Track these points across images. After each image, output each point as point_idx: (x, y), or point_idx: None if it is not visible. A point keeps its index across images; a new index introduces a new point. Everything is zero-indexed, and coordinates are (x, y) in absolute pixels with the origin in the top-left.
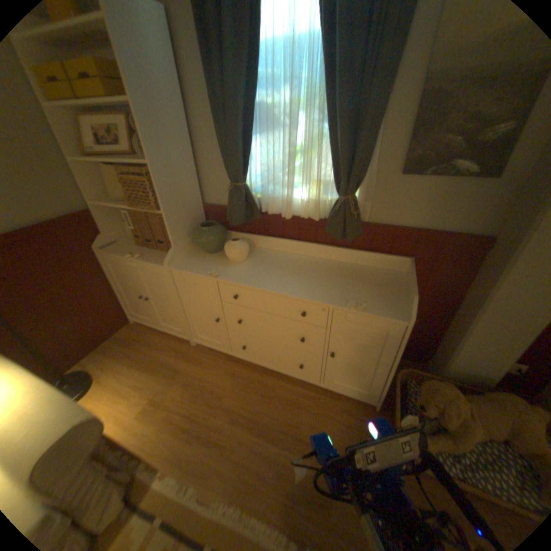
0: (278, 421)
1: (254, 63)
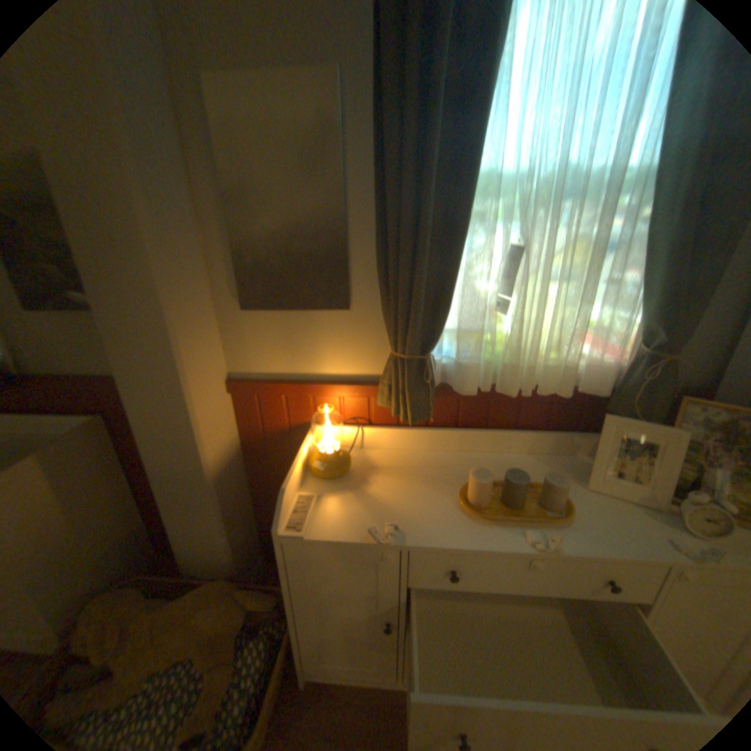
0: None
1: None
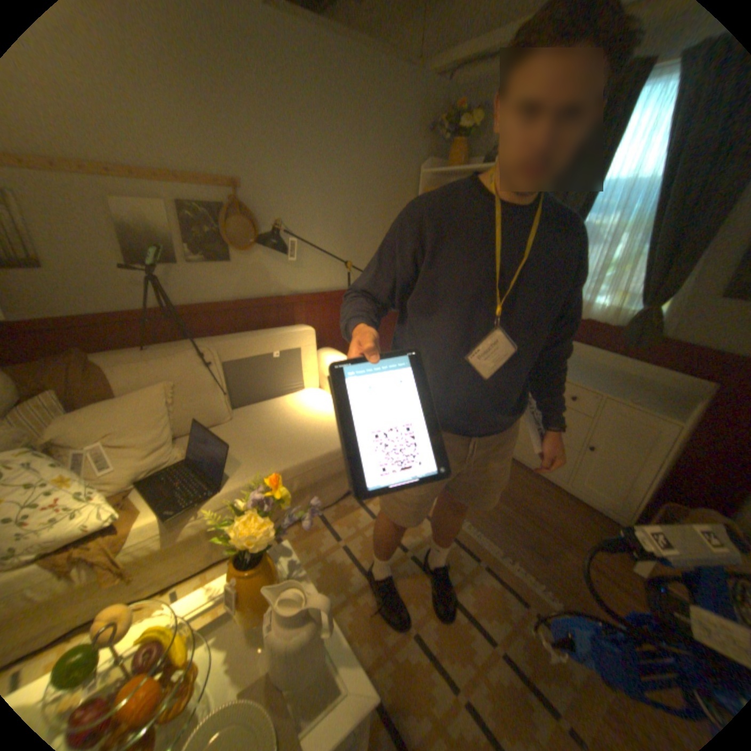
0: (515, 495)
1: (592, 196)
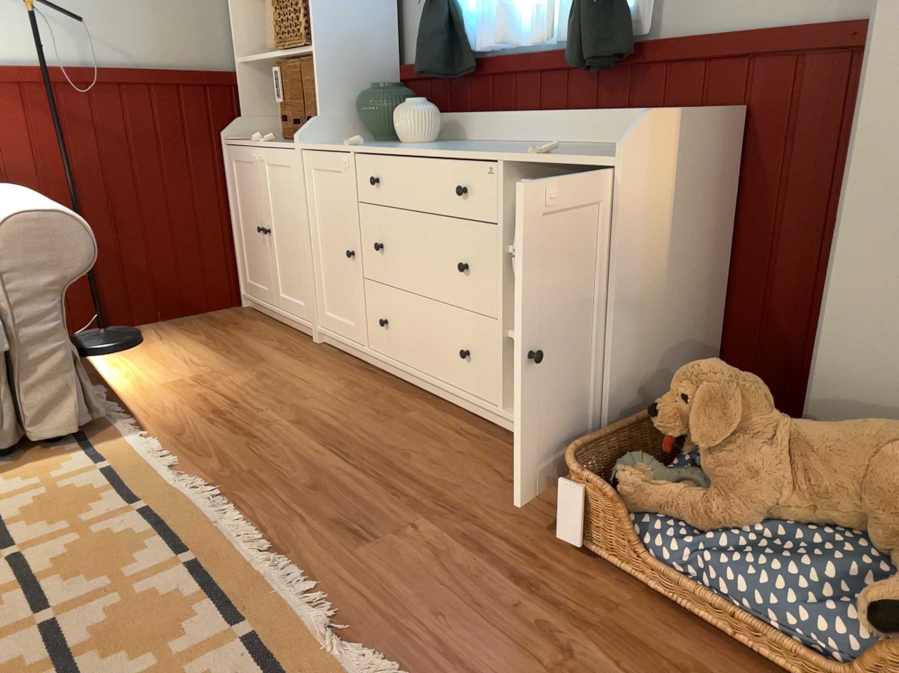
0: (376, 442)
1: None
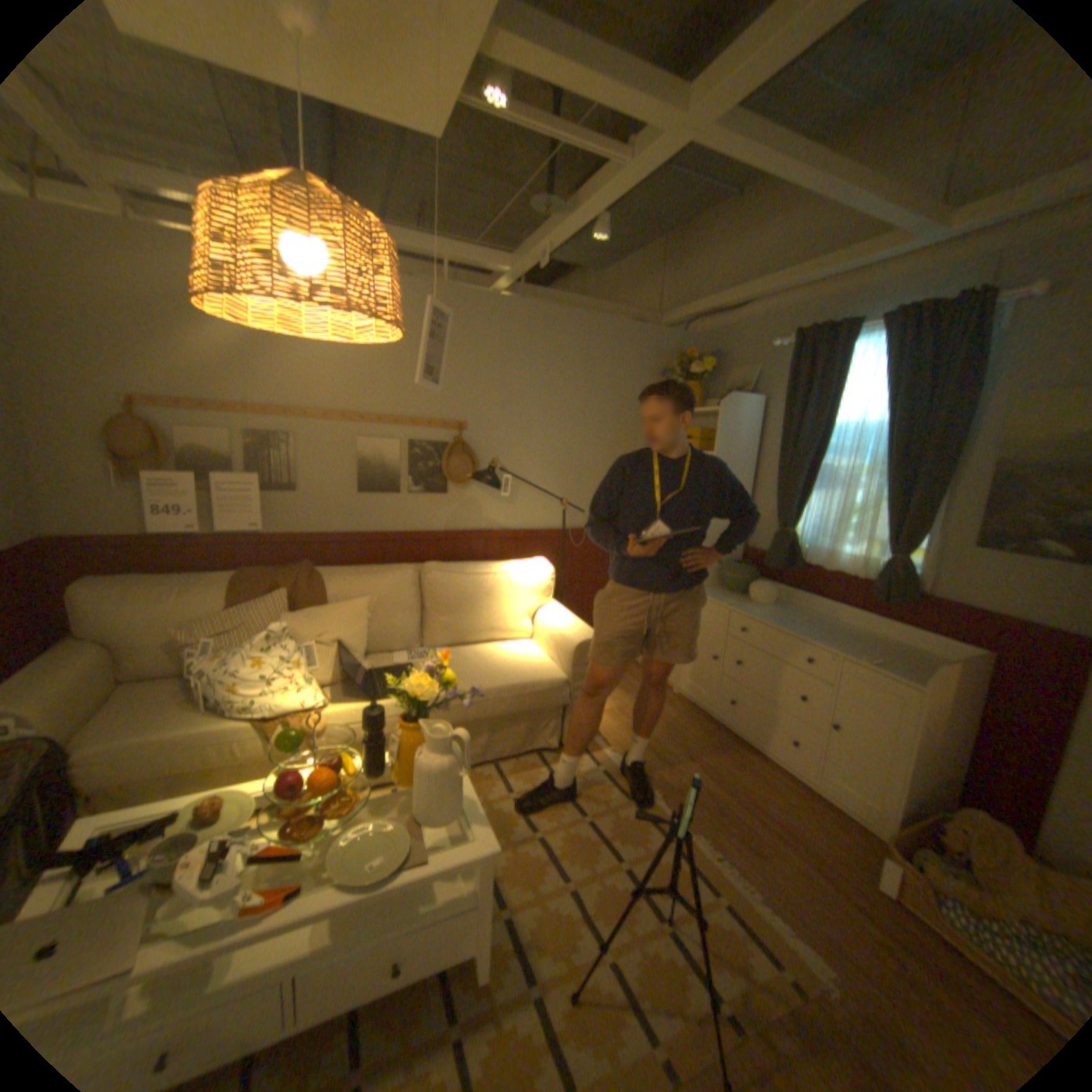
0: (743, 787)
1: (825, 437)
